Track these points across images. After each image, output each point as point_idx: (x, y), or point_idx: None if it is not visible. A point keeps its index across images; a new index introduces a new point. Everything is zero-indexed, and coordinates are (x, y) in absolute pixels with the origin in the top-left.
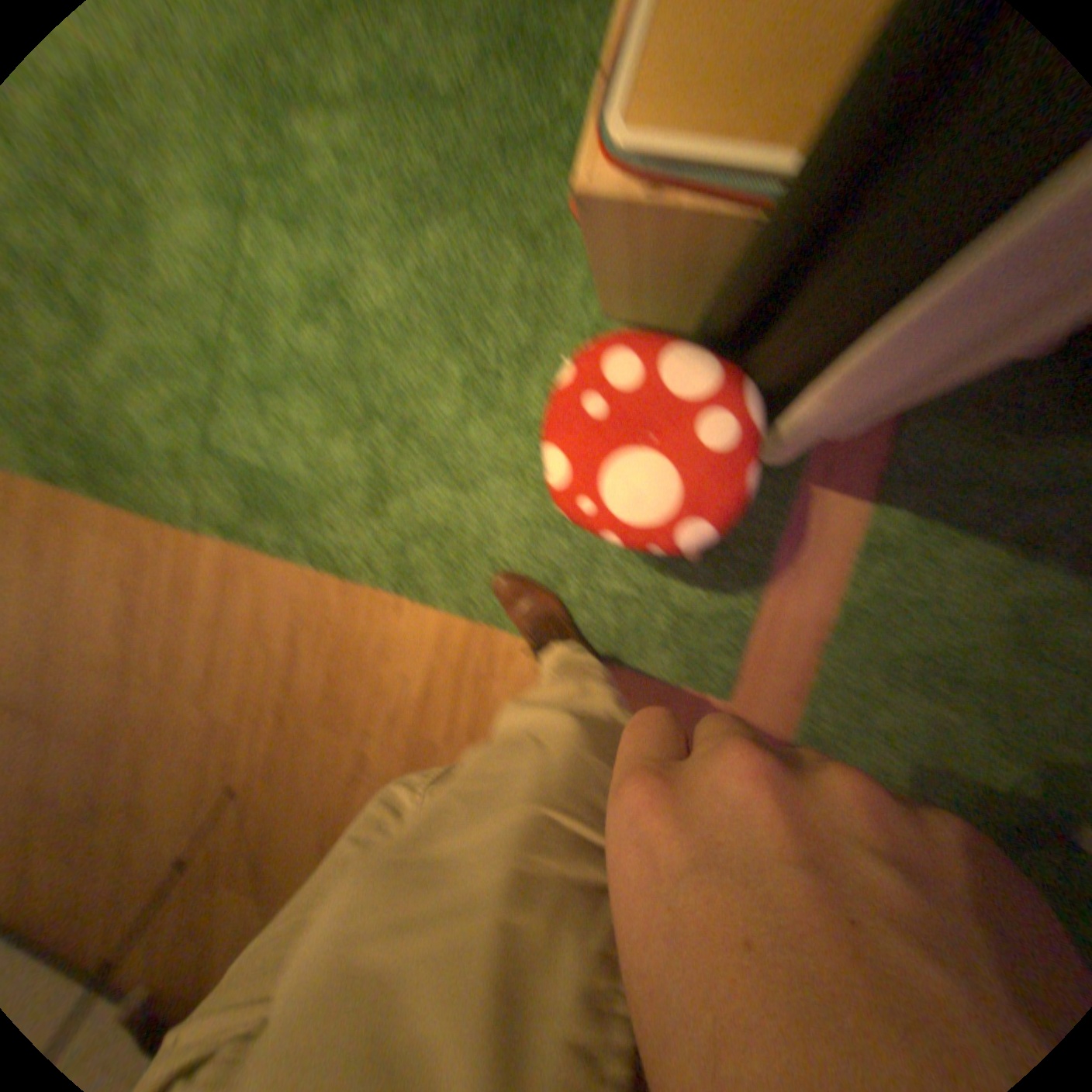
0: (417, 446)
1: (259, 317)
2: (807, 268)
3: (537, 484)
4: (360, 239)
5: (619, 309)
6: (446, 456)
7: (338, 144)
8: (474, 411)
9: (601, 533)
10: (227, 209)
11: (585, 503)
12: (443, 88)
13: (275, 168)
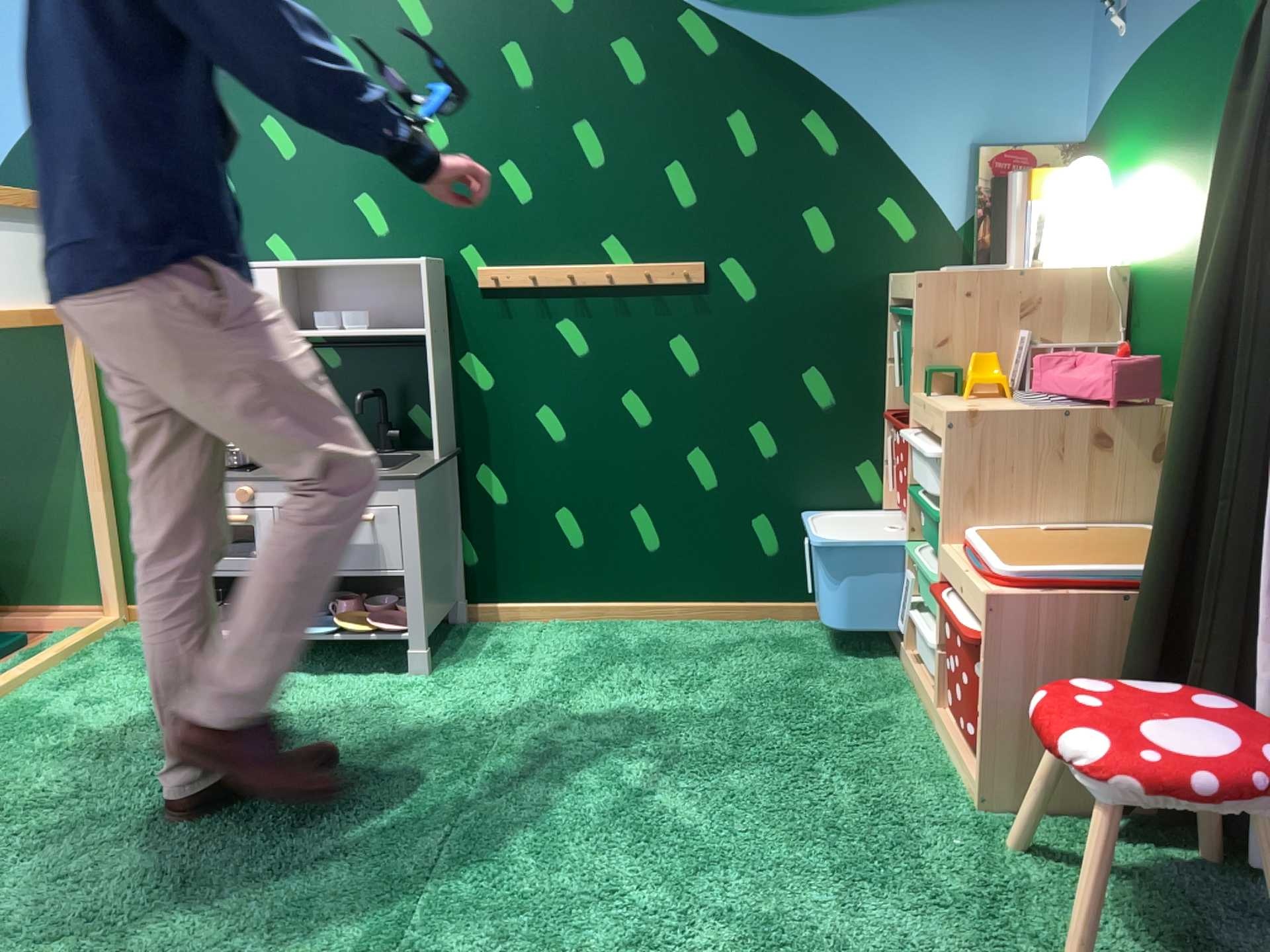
0: (810, 941)
1: (510, 852)
2: (1179, 620)
3: (1024, 951)
4: (652, 787)
5: (1003, 783)
6: (863, 943)
7: (607, 739)
8: (878, 895)
9: (1196, 773)
10: (460, 782)
11: (1153, 758)
12: (715, 711)
13: (529, 755)
